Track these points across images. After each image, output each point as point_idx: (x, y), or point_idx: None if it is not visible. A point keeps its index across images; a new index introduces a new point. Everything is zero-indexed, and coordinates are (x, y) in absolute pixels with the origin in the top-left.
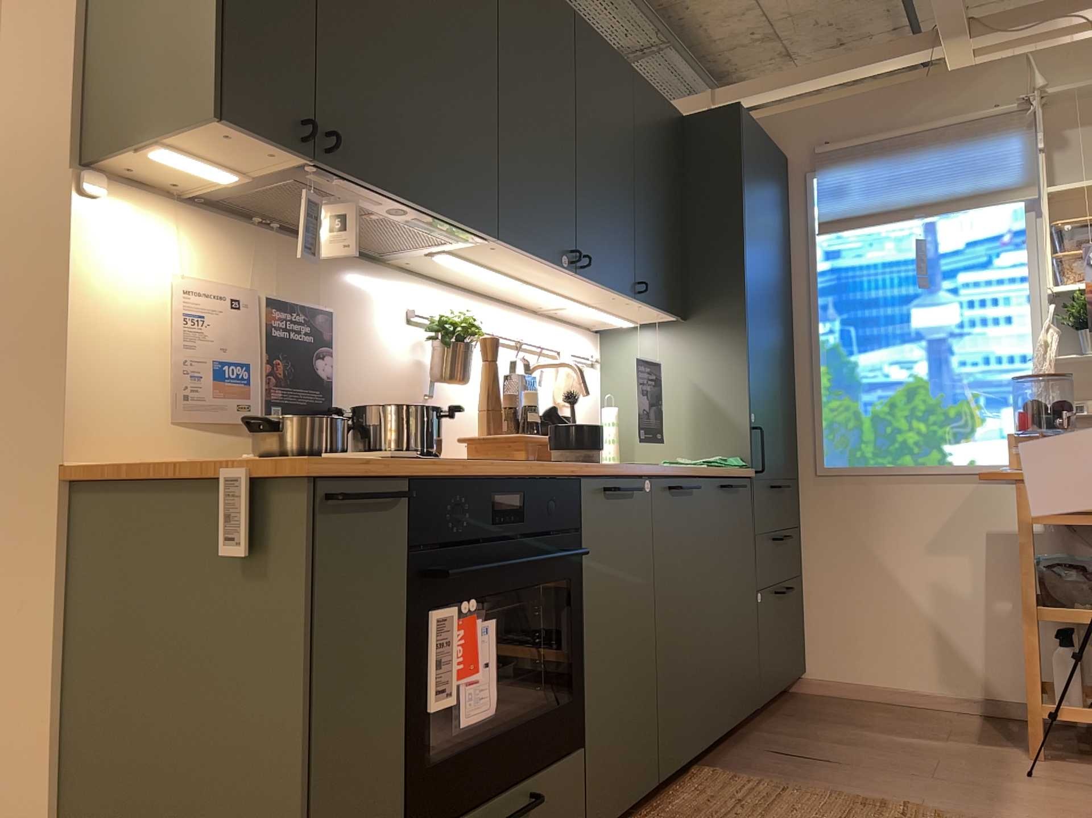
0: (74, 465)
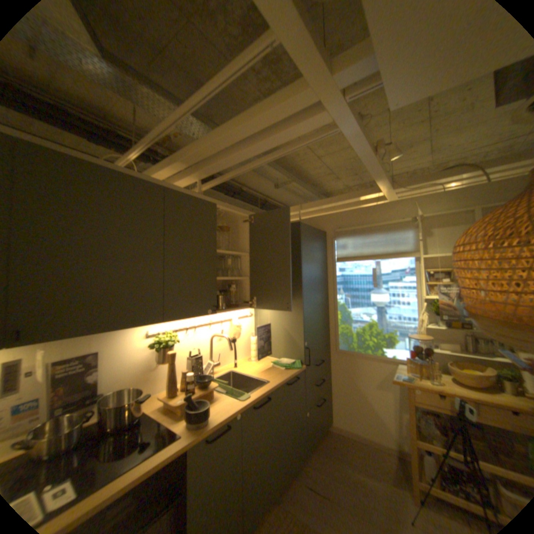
0: None
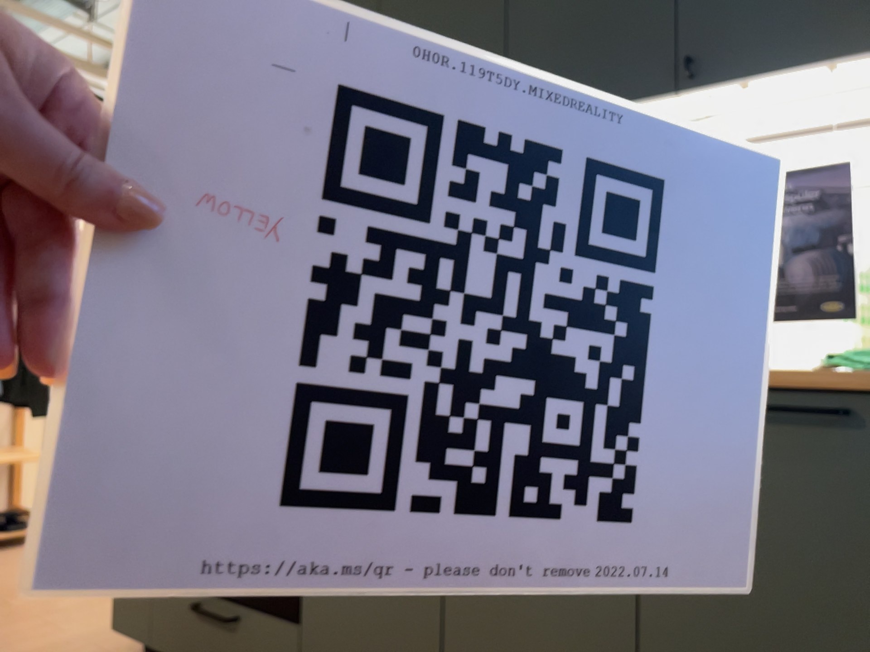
0: None
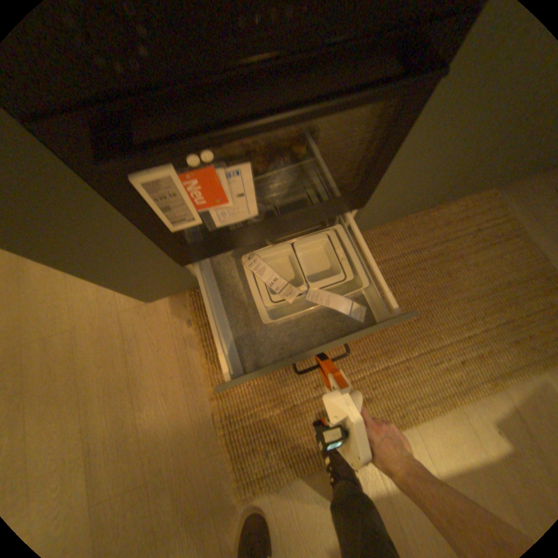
0: None
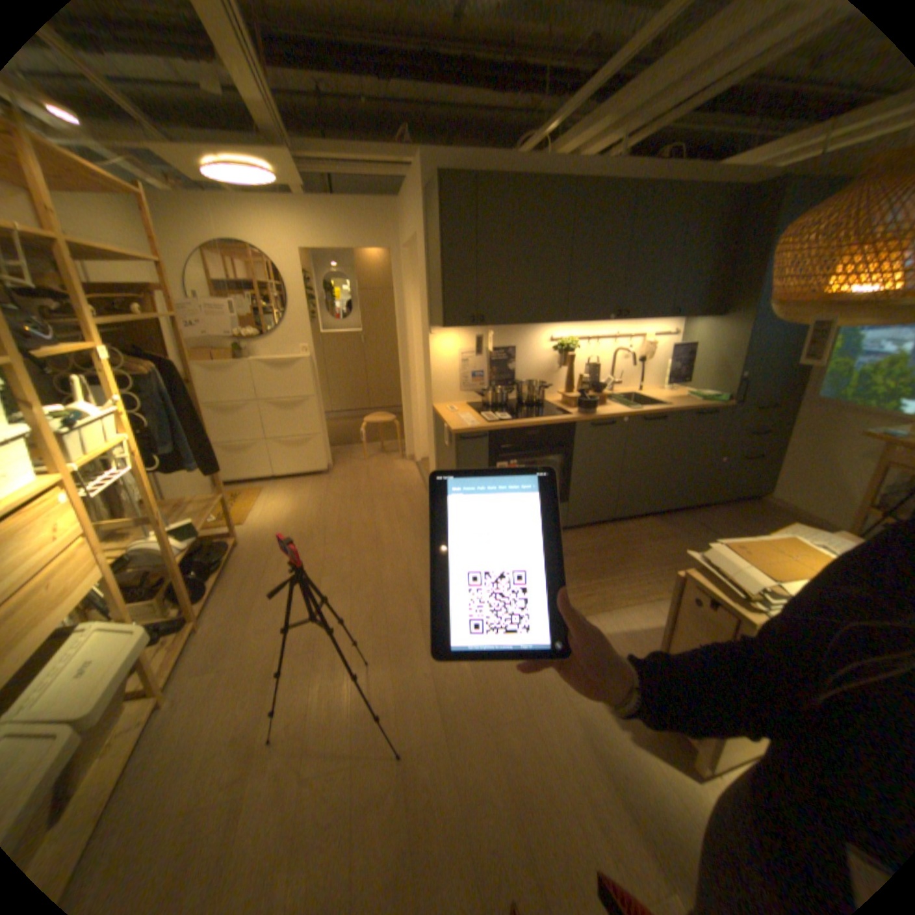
0: (433, 406)
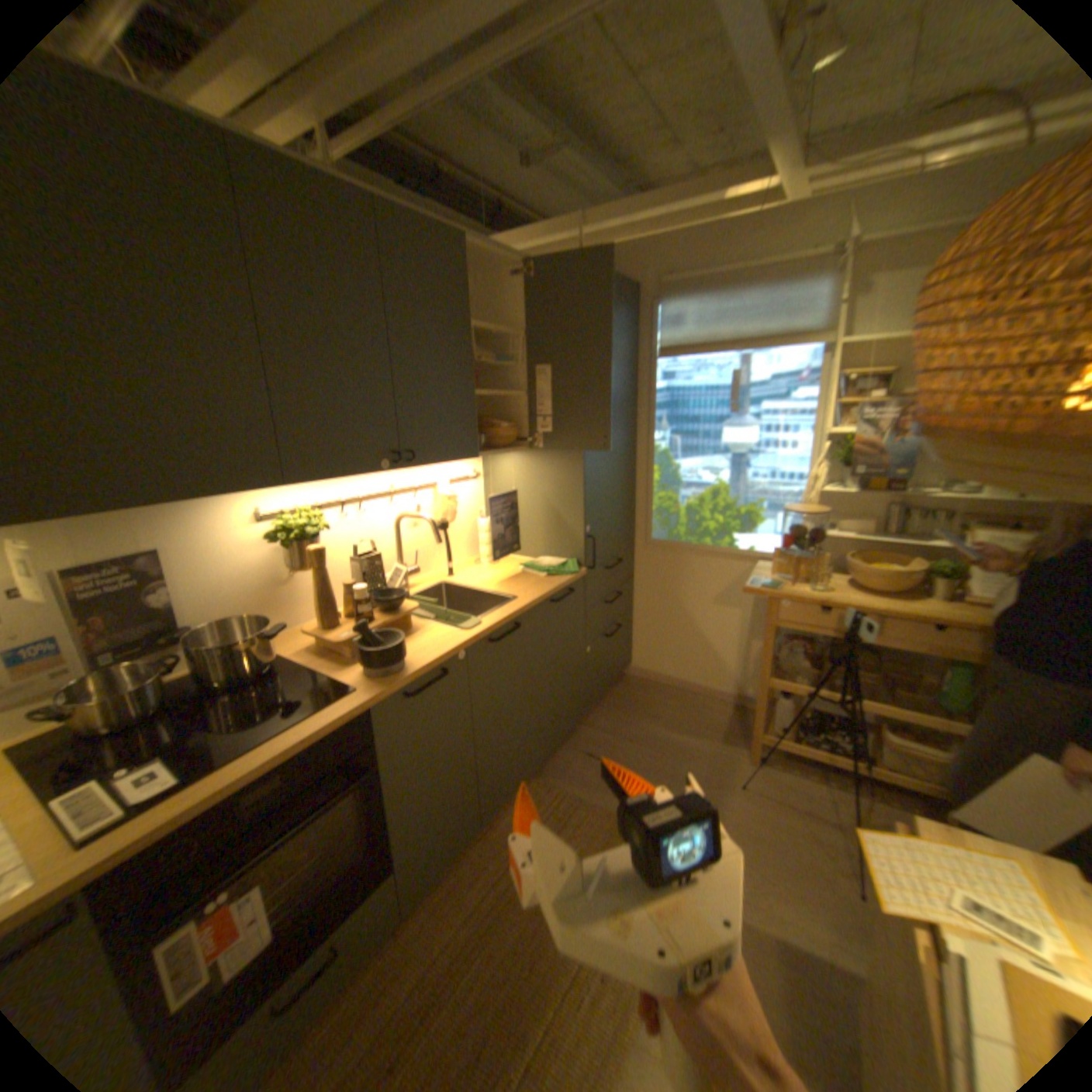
0: None
